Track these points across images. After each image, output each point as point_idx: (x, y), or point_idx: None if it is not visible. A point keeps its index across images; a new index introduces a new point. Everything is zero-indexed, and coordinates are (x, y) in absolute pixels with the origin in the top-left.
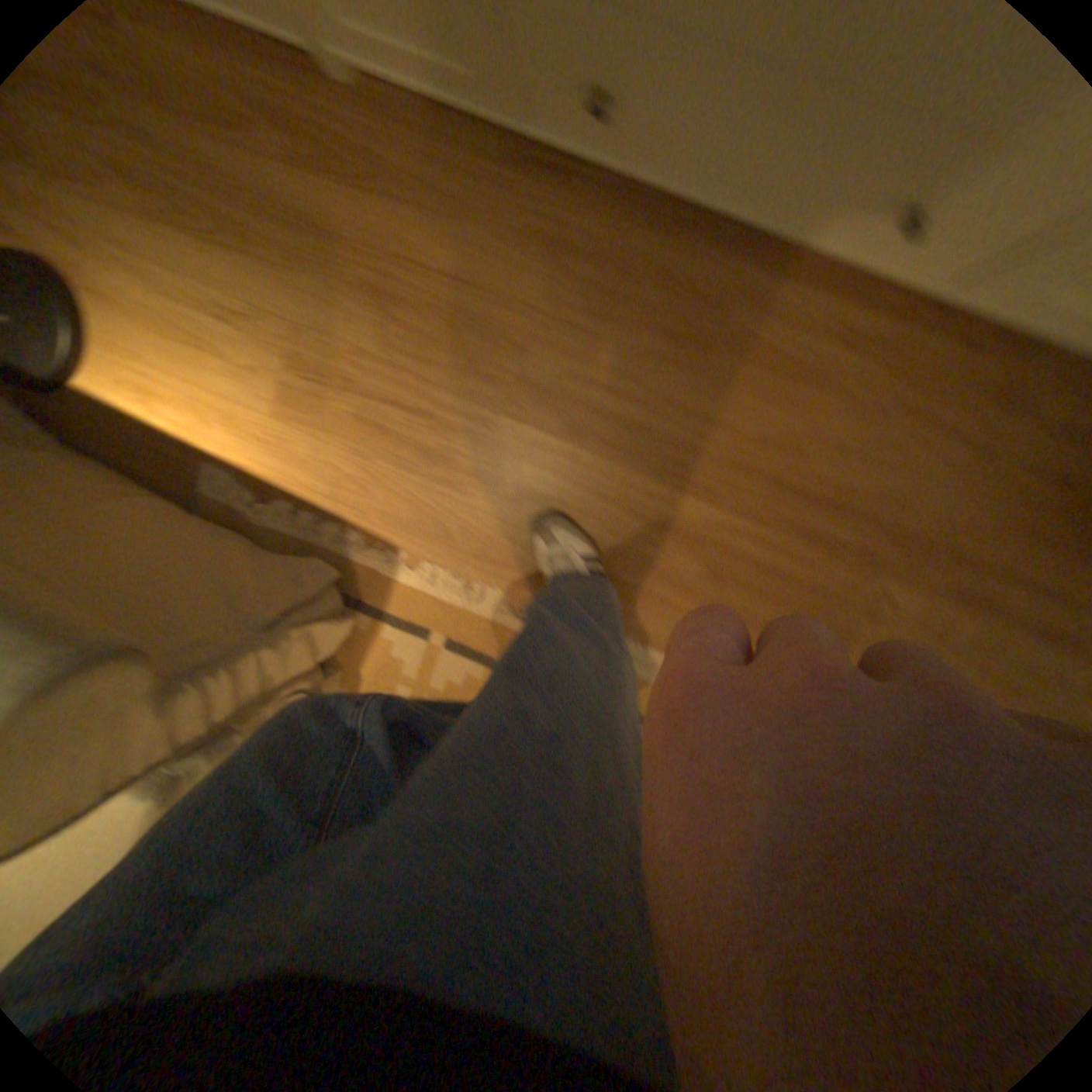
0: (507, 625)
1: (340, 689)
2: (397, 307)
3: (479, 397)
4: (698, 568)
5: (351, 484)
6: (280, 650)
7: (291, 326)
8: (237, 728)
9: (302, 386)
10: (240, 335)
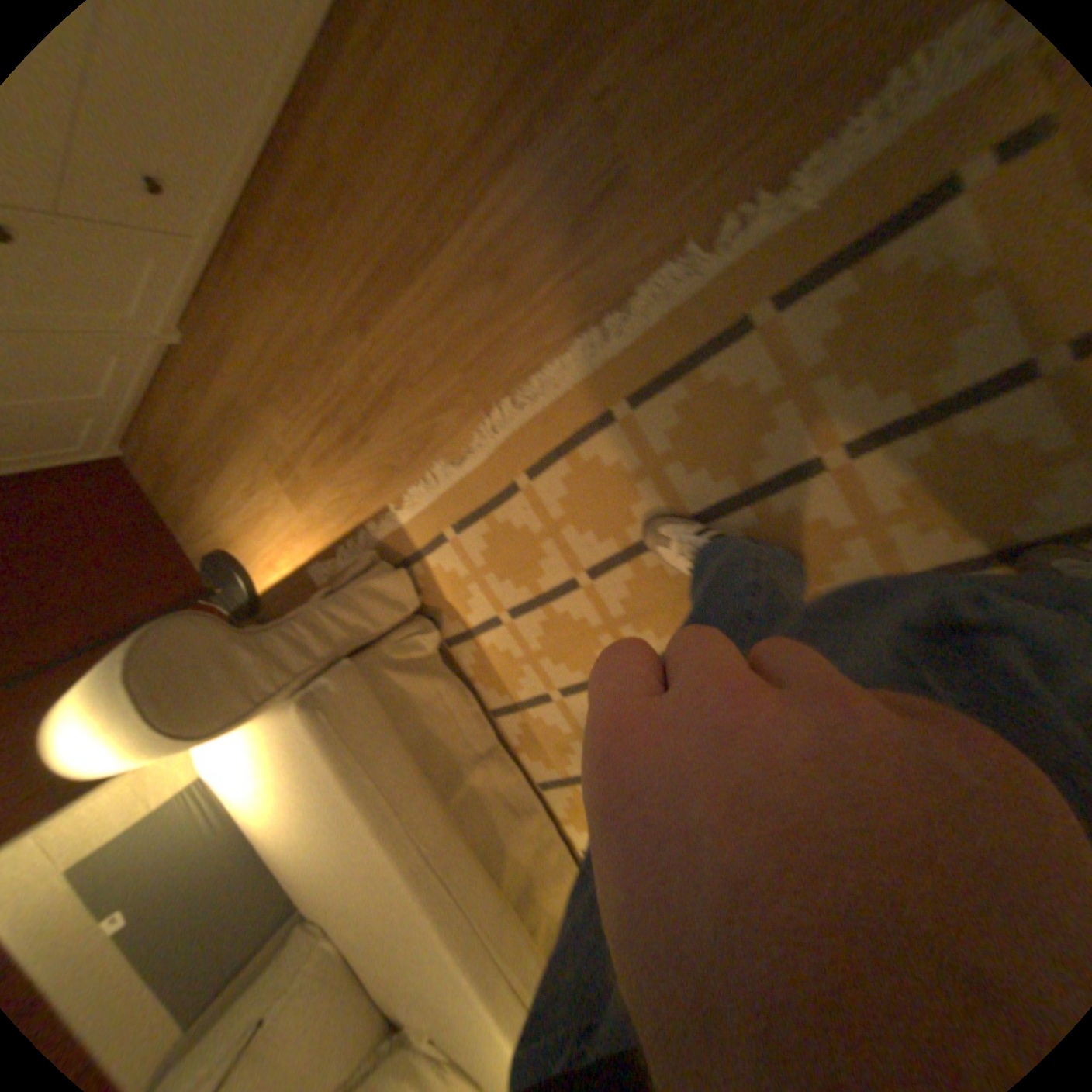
0: (460, 475)
1: (452, 623)
2: (268, 390)
3: (324, 377)
4: (487, 287)
5: (342, 499)
6: (341, 603)
7: (262, 459)
8: (357, 663)
9: (288, 479)
10: (258, 489)
